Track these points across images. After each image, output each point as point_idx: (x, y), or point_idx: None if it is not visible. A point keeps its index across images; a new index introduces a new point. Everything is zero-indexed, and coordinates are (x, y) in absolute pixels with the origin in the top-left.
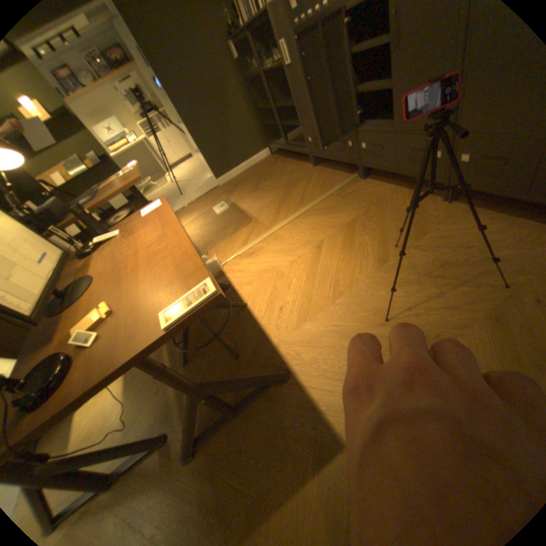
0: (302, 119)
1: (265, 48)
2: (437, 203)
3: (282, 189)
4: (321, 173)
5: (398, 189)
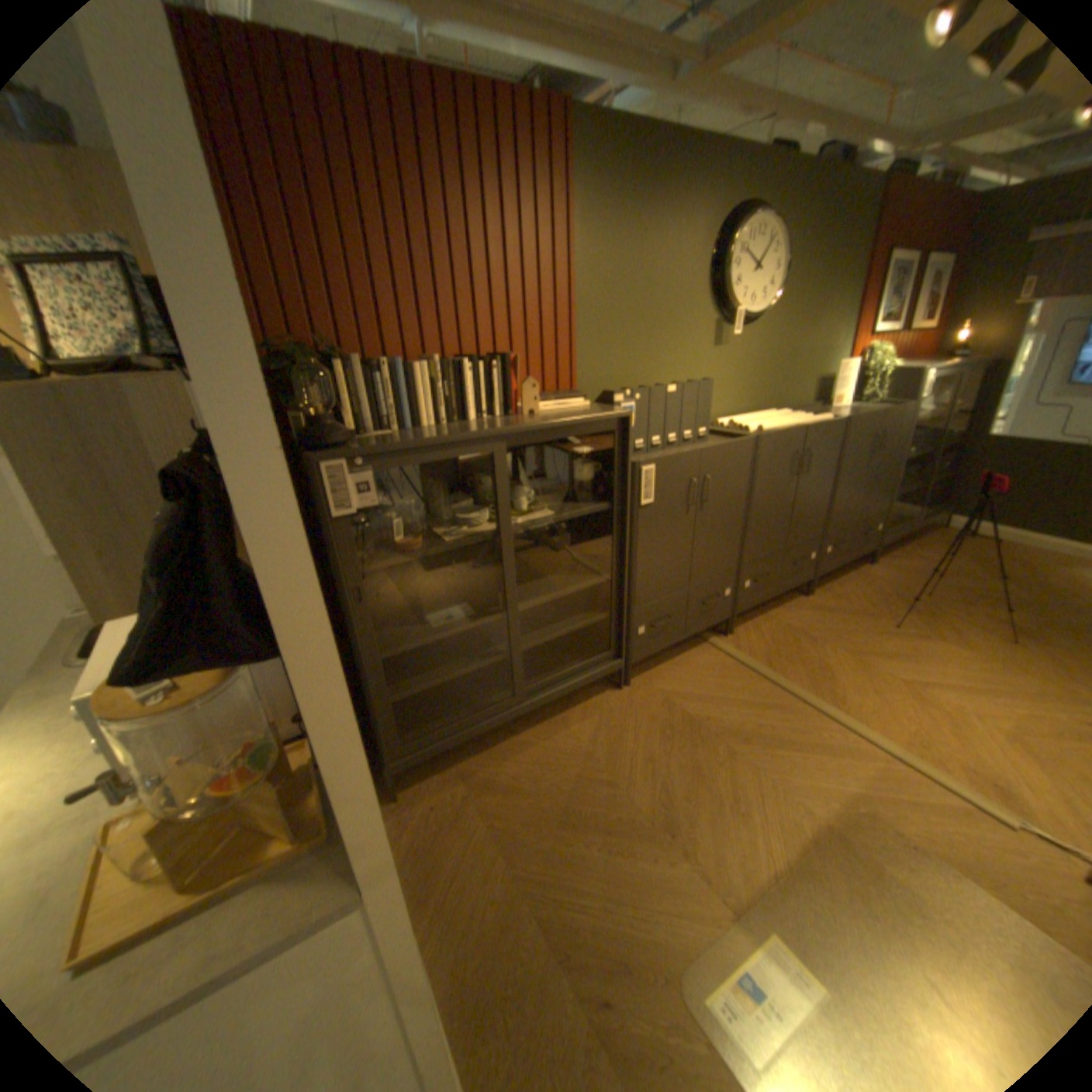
0: (635, 600)
1: (405, 495)
2: (812, 602)
3: (712, 747)
4: (675, 679)
5: (774, 616)
